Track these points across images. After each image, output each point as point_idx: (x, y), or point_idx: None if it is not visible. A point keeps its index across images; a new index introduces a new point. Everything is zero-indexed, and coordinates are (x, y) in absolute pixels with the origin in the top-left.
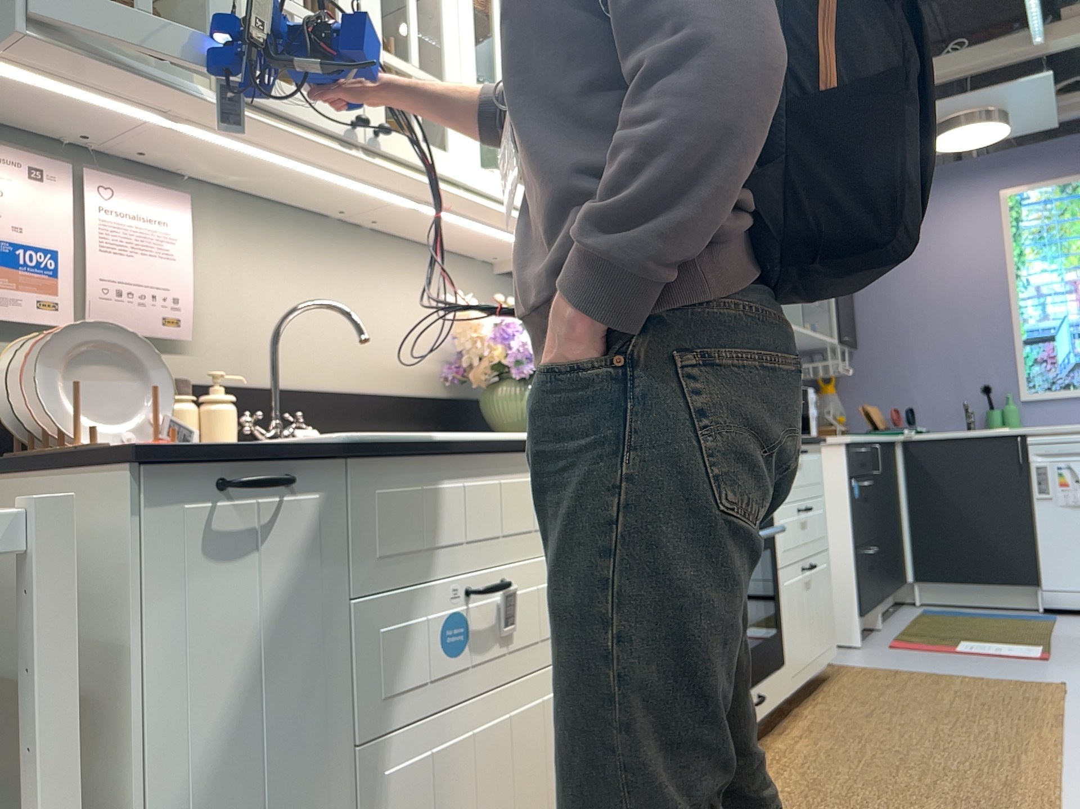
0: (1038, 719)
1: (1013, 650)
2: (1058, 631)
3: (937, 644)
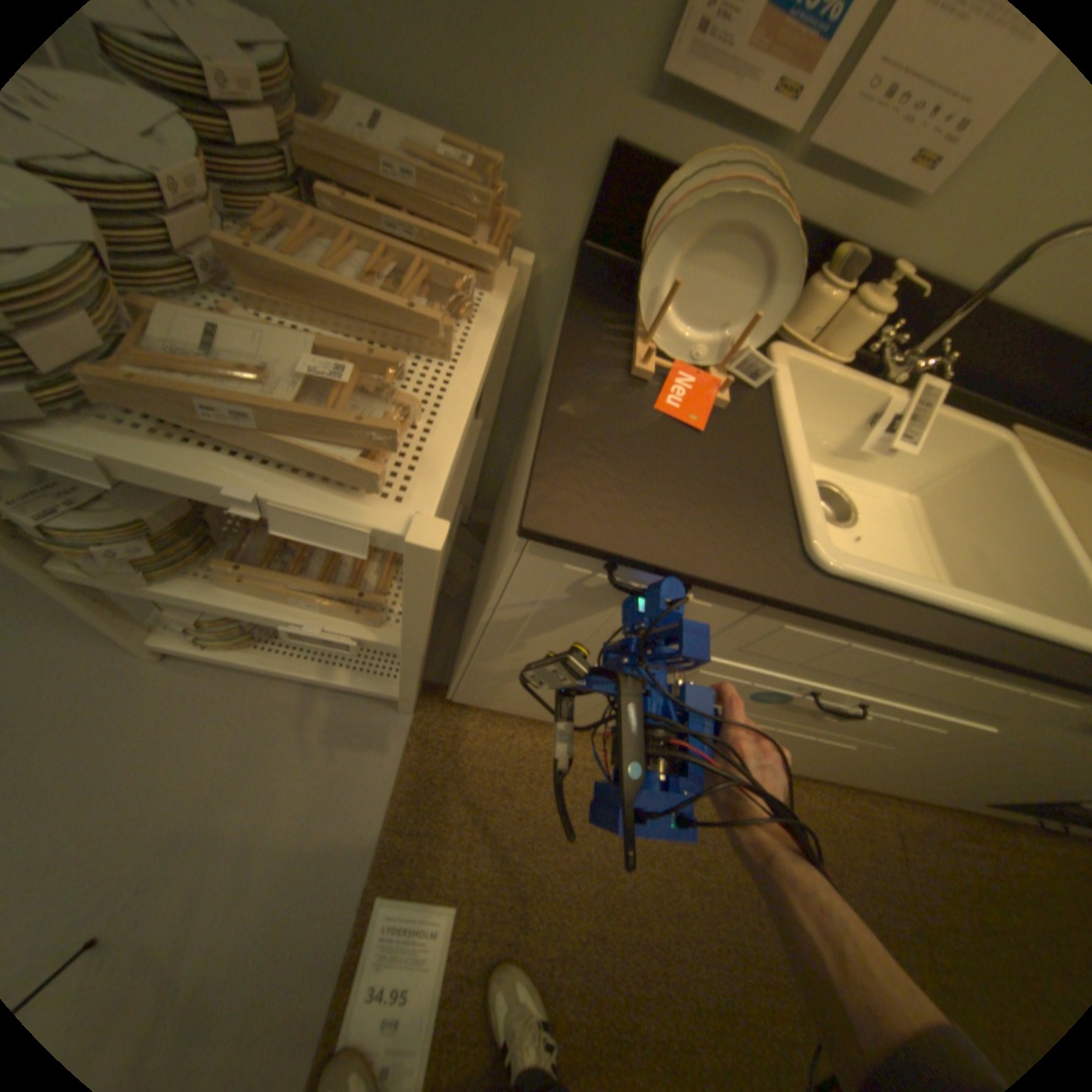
0: None
1: None
2: None
3: None
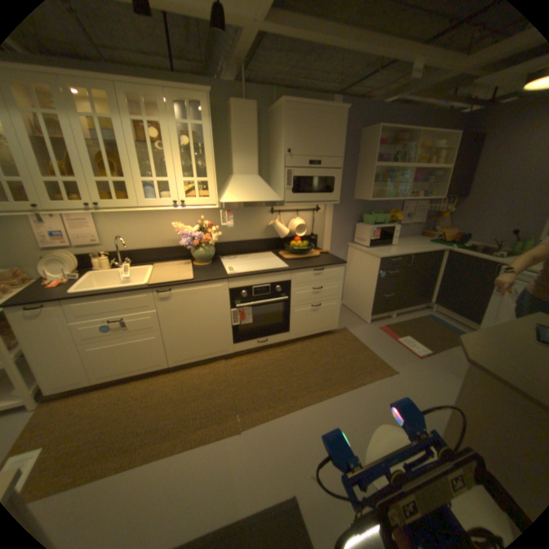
0: (354, 382)
1: (417, 350)
2: (458, 349)
3: (396, 334)
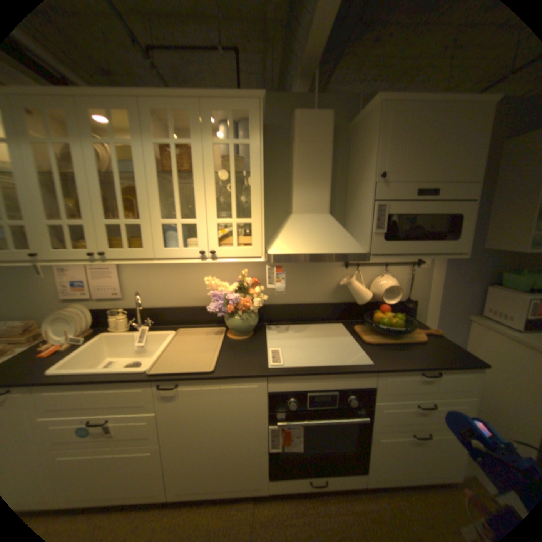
0: None
1: None
2: None
3: None
